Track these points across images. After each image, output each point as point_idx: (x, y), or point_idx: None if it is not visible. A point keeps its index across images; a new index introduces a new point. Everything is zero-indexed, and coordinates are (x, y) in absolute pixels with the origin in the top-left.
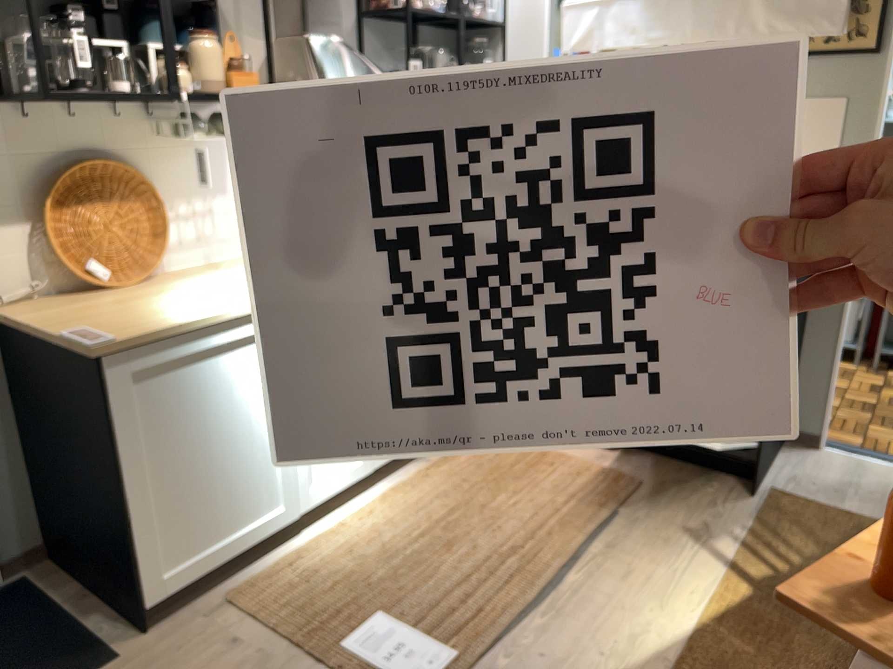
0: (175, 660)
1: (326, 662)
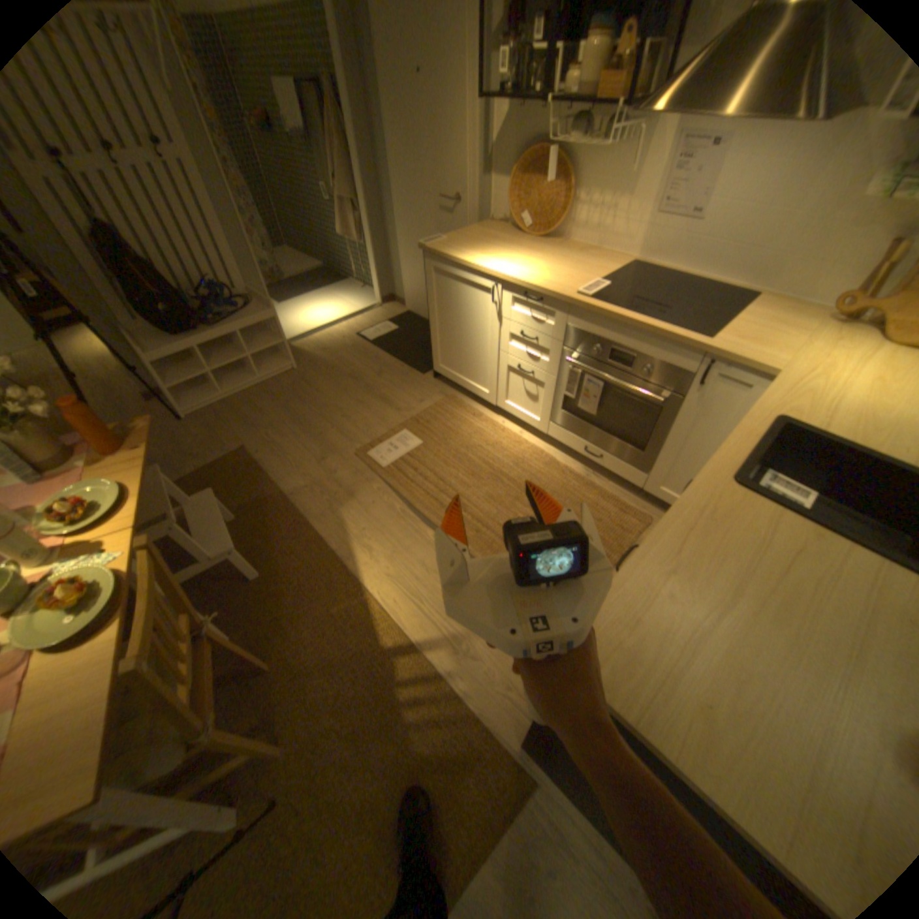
0: (417, 388)
1: (398, 426)
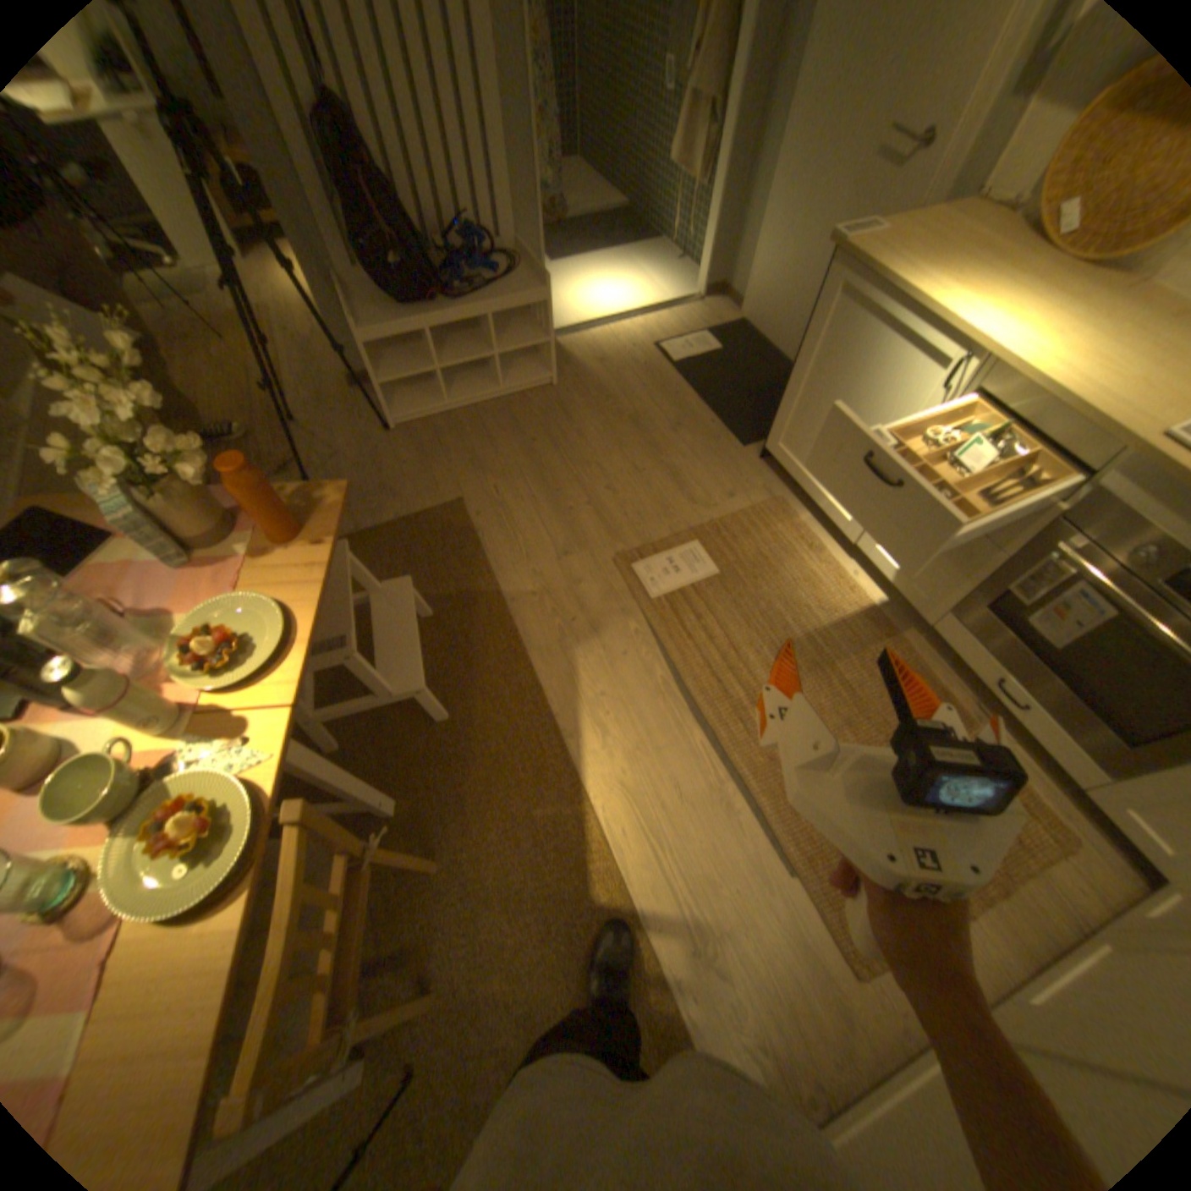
0: (730, 469)
1: (687, 531)
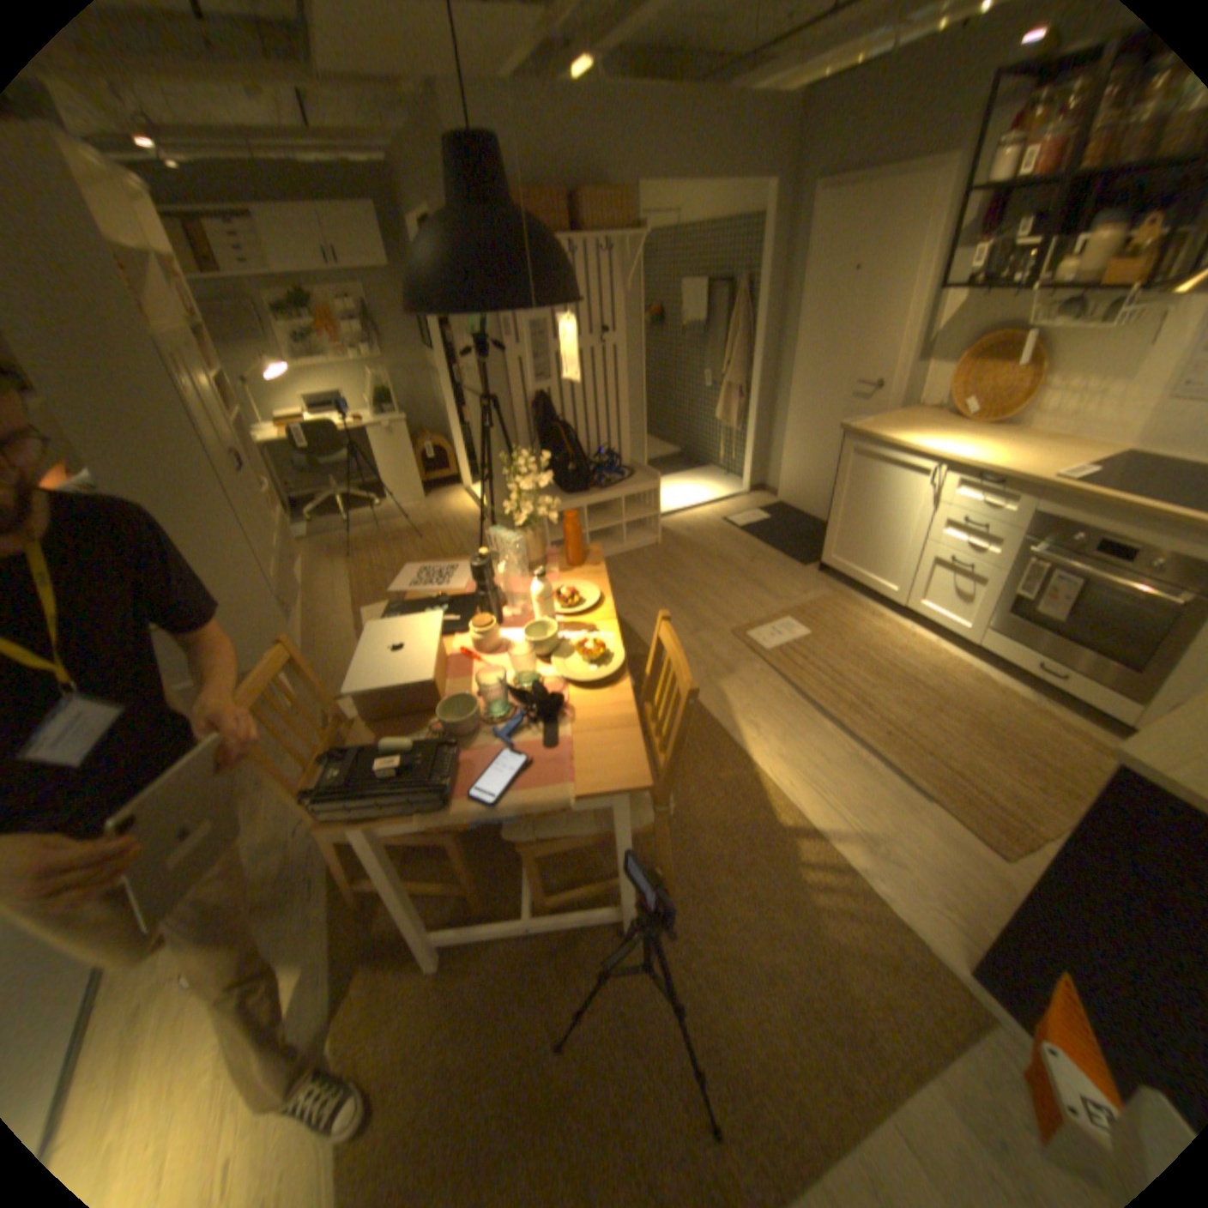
0: (798, 578)
1: (779, 612)
